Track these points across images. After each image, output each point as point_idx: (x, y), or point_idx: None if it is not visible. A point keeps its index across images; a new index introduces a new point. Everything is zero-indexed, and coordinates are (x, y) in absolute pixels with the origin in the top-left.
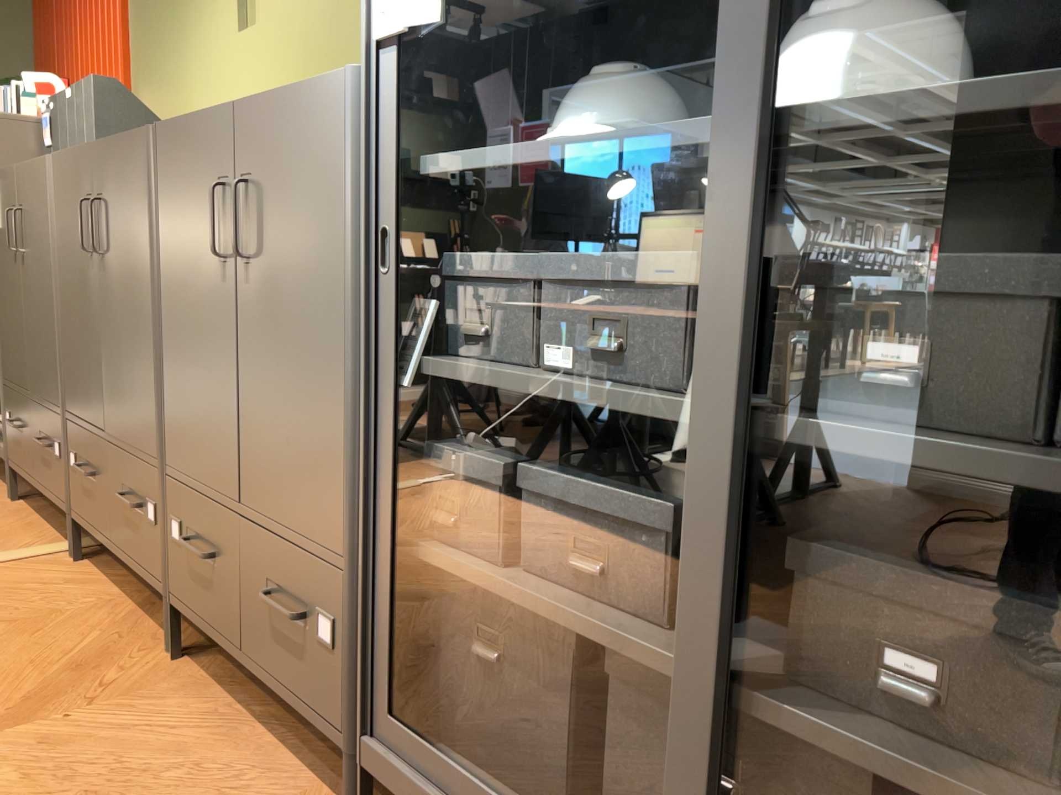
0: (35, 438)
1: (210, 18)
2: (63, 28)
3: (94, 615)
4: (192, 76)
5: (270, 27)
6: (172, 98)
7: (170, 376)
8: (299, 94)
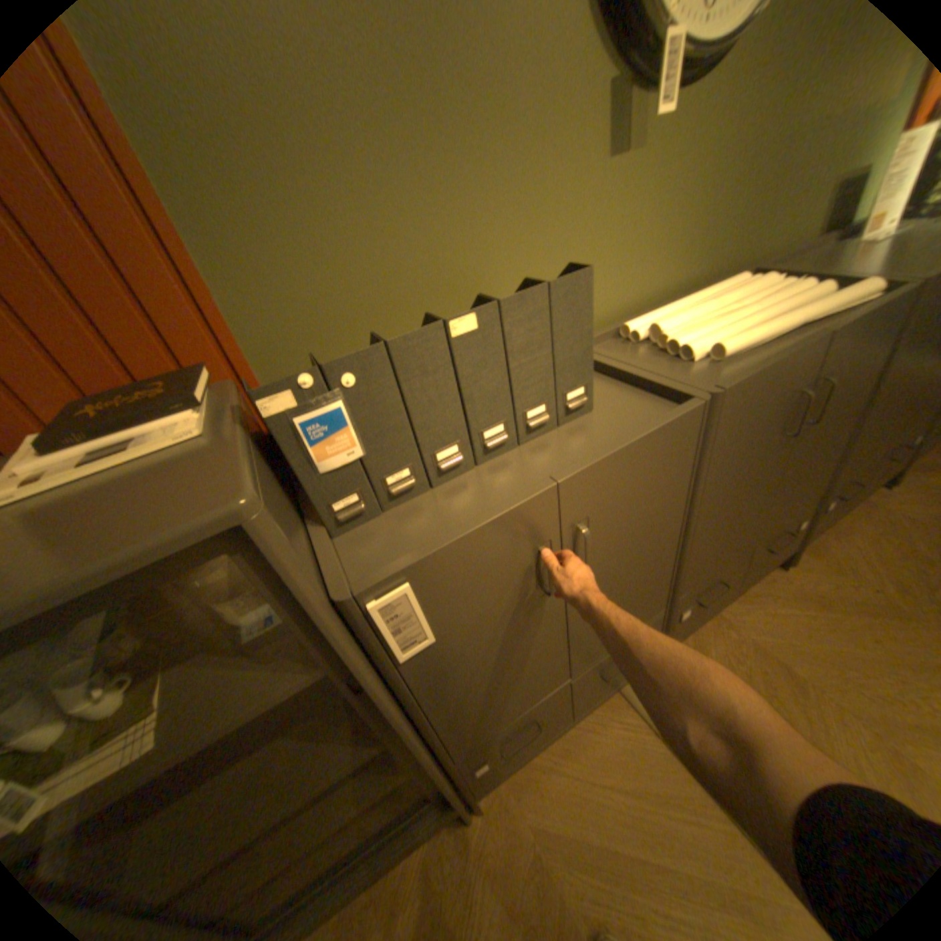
0: (582, 694)
1: (536, 127)
2: None
3: (751, 623)
4: (486, 226)
5: (669, 149)
6: (420, 272)
7: (864, 435)
8: None
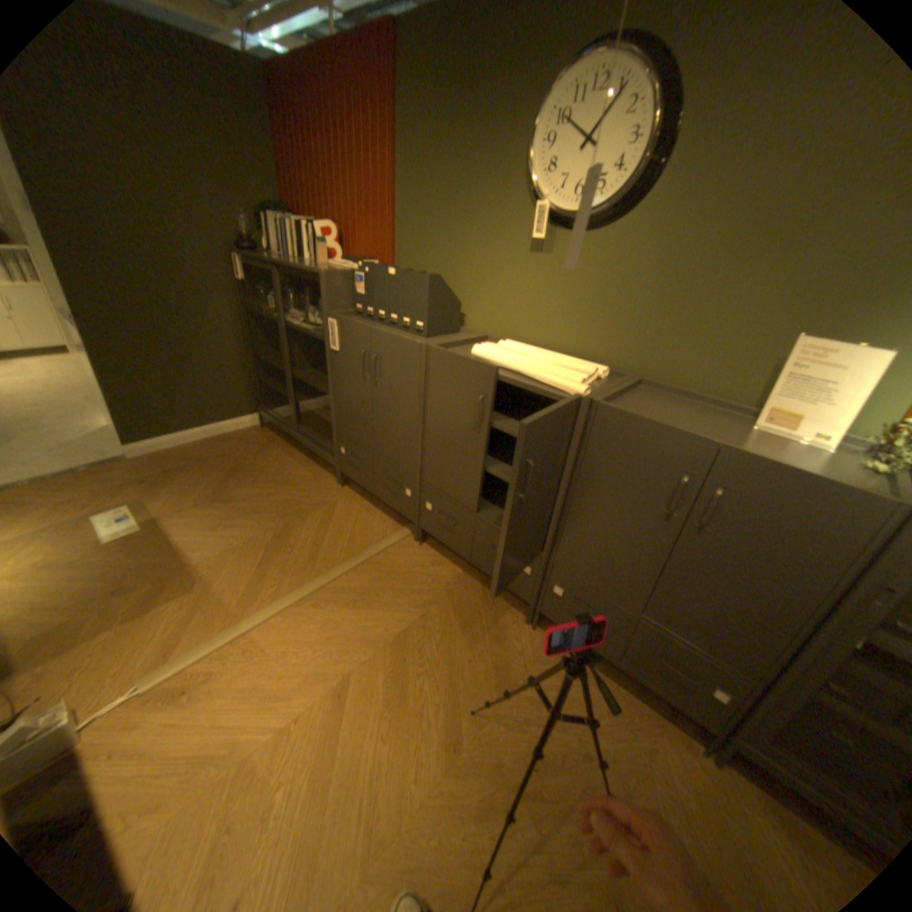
0: (379, 474)
1: (496, 228)
2: (312, 170)
3: (468, 592)
4: (469, 260)
5: (569, 261)
6: (443, 266)
7: (575, 528)
8: (825, 484)
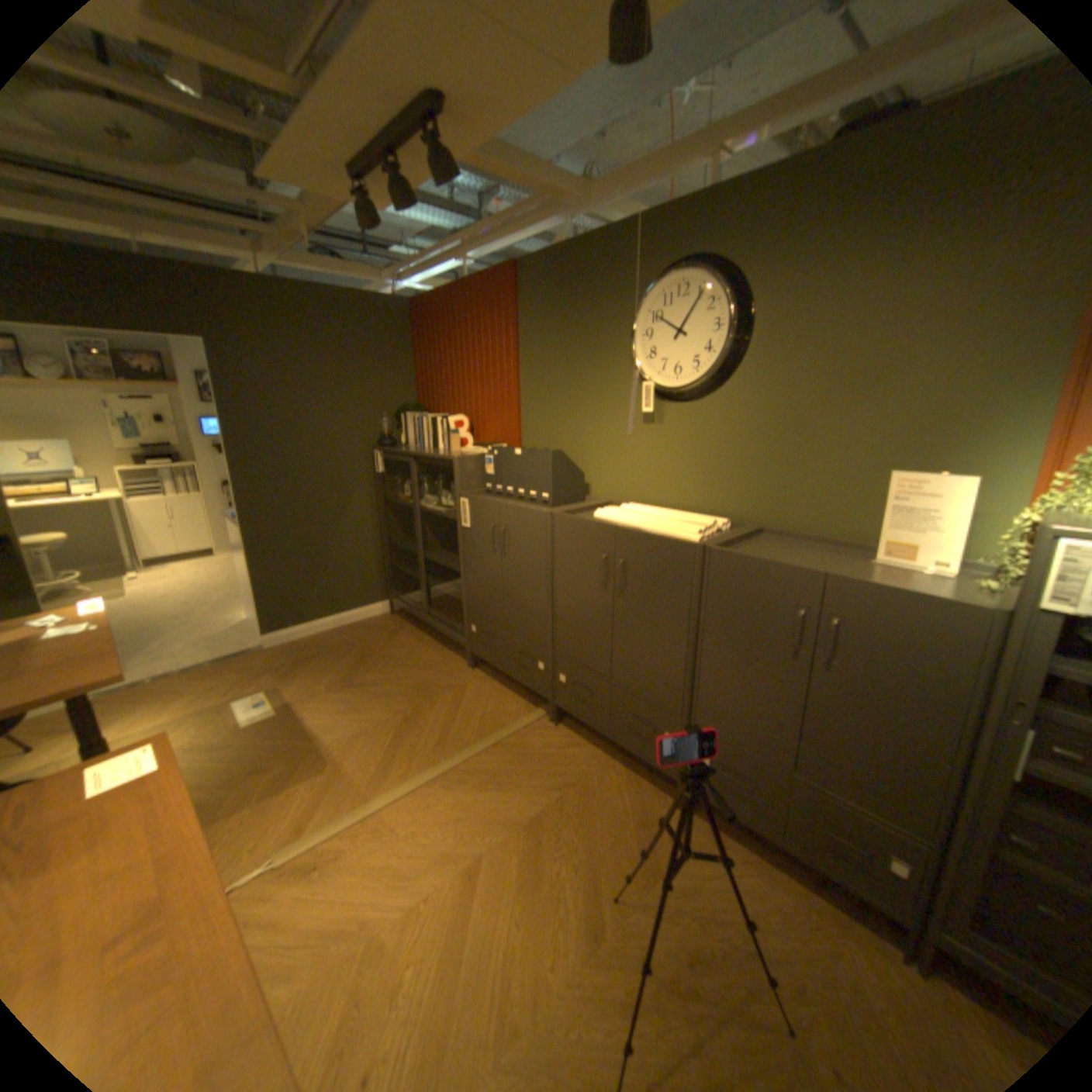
0: (510, 650)
1: (611, 407)
2: (447, 375)
3: (609, 775)
4: (589, 436)
5: (679, 428)
6: (566, 444)
7: (710, 682)
8: (926, 601)
